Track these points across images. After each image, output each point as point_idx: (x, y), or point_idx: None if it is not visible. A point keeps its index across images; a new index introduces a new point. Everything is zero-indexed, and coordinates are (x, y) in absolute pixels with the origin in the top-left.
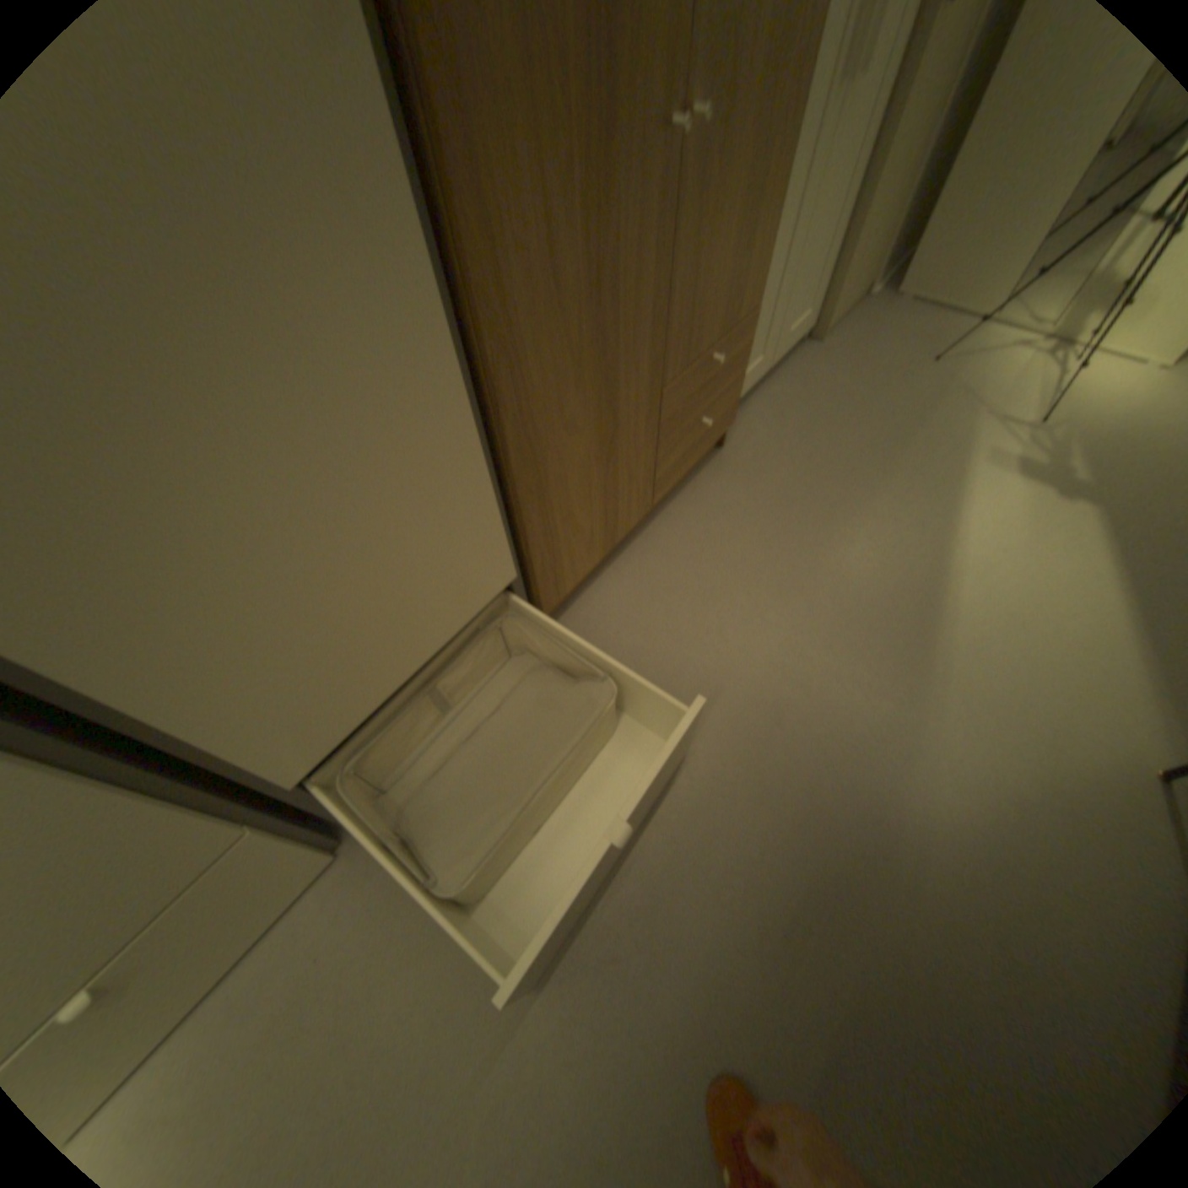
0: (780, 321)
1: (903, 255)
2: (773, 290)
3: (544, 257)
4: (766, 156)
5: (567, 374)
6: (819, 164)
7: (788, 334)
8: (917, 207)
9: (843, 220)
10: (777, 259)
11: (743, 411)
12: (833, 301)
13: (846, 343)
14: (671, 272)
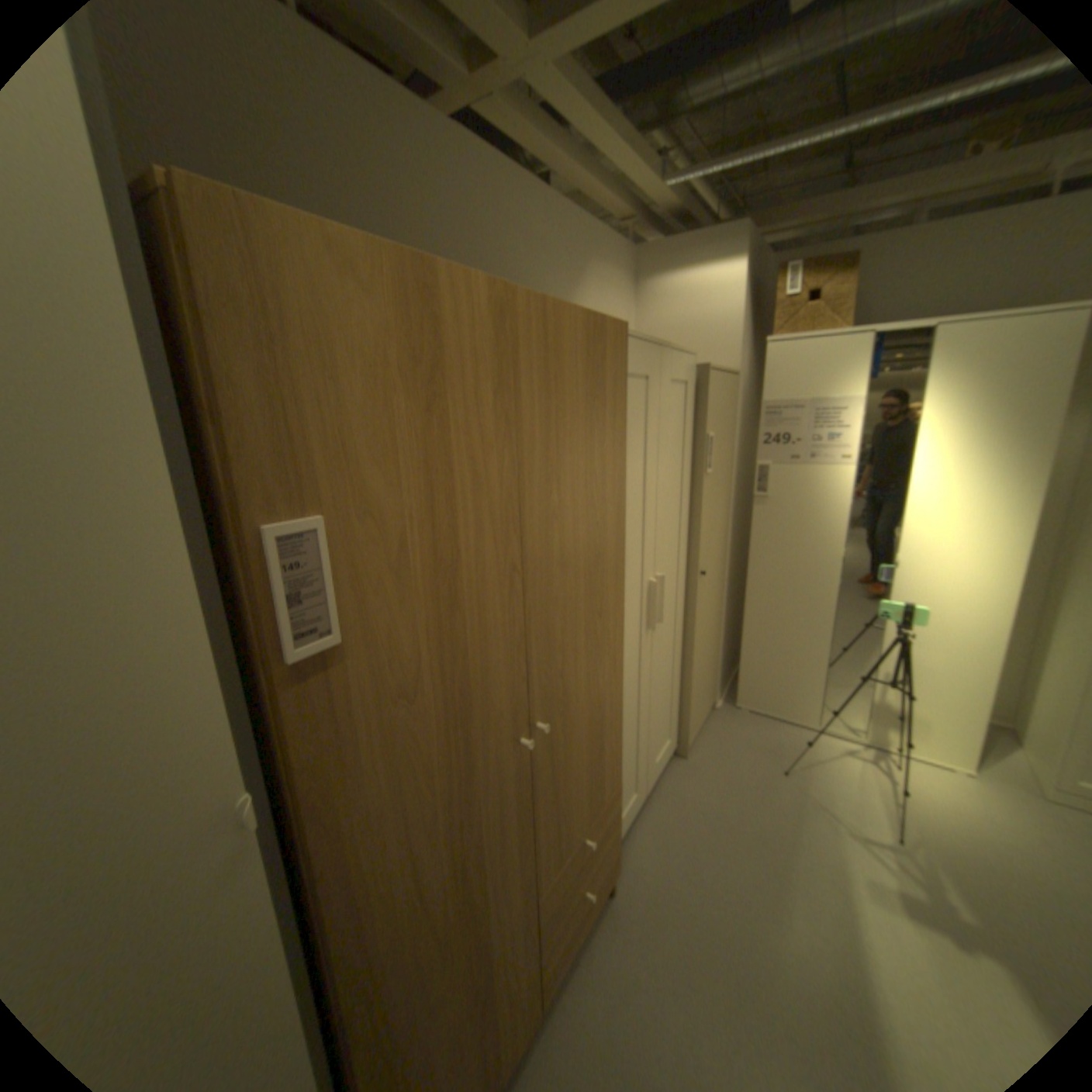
0: (645, 765)
1: (732, 675)
2: (633, 751)
3: (409, 894)
4: (601, 710)
5: (433, 966)
6: (646, 671)
7: (655, 769)
8: (729, 650)
9: (676, 684)
10: (630, 733)
11: (629, 849)
12: (686, 732)
13: (707, 762)
14: (534, 821)
